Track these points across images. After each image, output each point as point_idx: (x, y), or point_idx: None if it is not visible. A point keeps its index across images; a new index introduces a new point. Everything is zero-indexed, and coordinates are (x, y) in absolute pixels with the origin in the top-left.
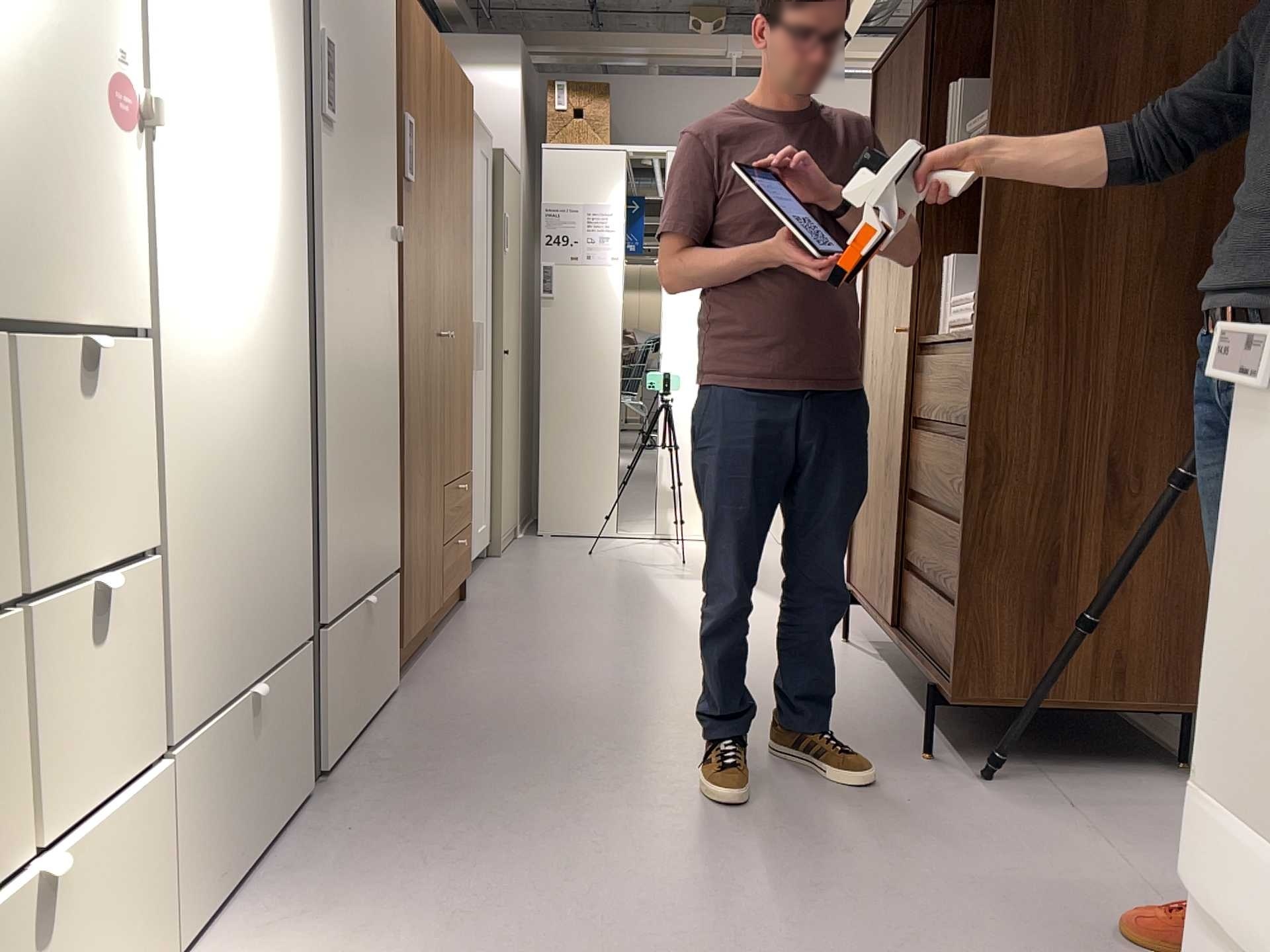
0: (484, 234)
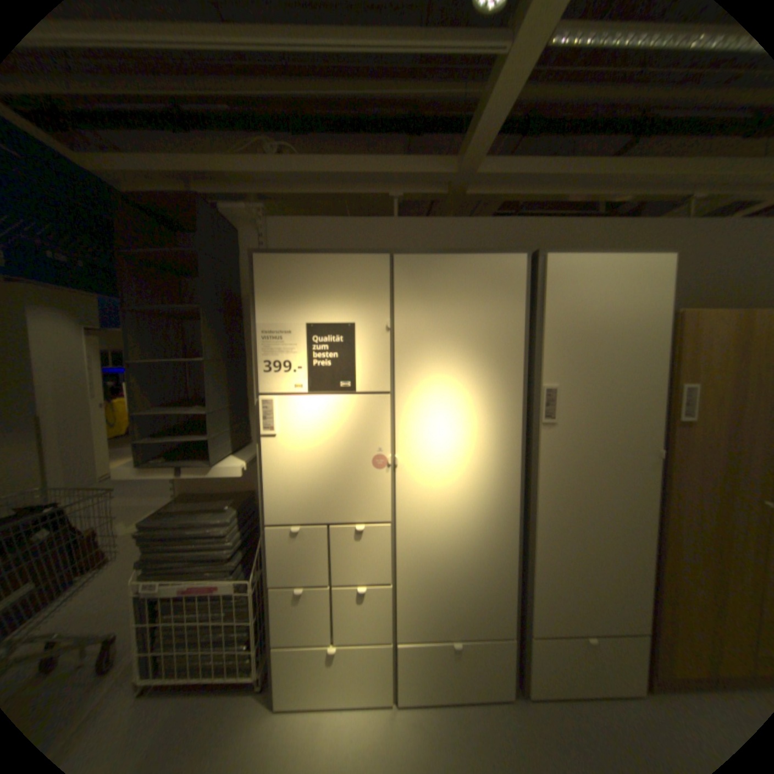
0: None
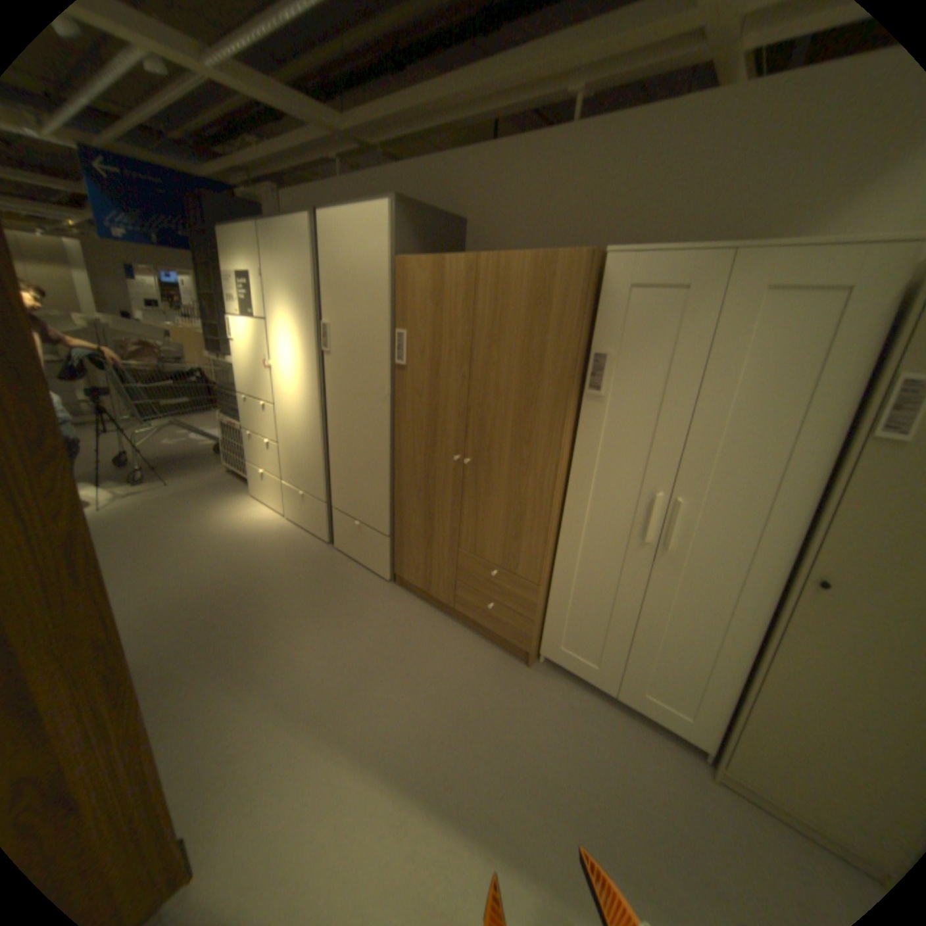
0: (772, 402)
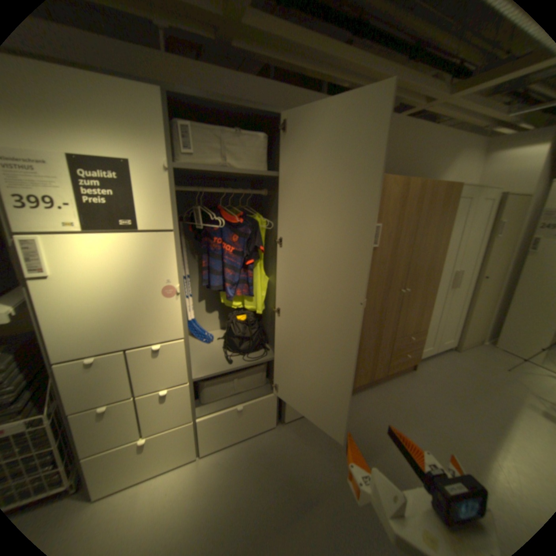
0: (480, 232)
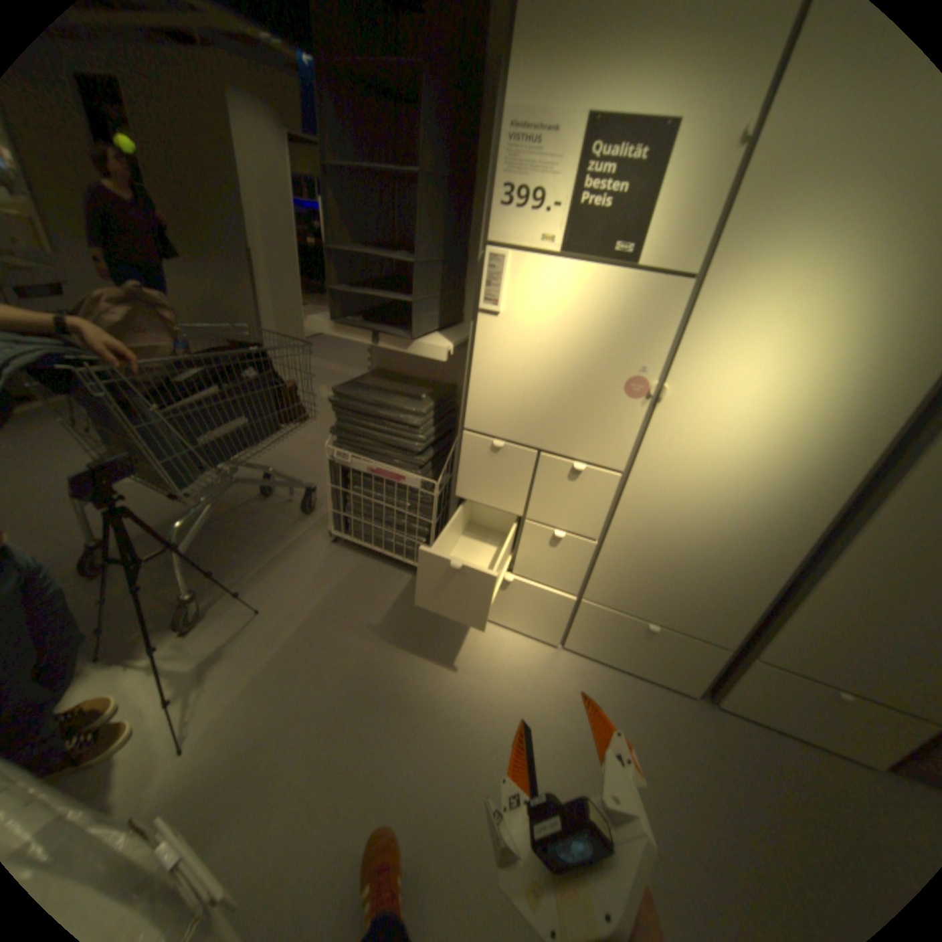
0: None
